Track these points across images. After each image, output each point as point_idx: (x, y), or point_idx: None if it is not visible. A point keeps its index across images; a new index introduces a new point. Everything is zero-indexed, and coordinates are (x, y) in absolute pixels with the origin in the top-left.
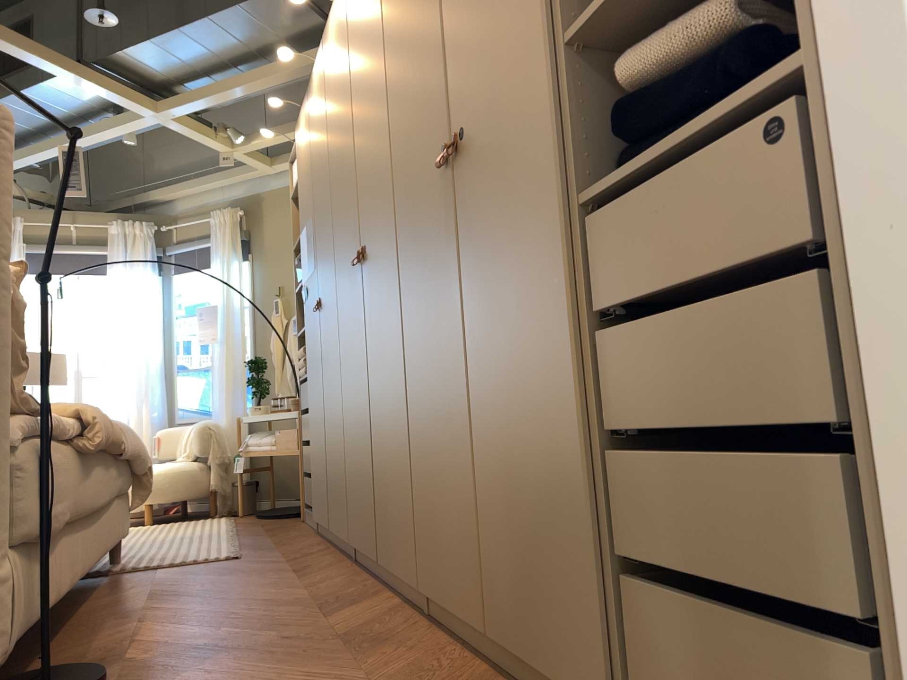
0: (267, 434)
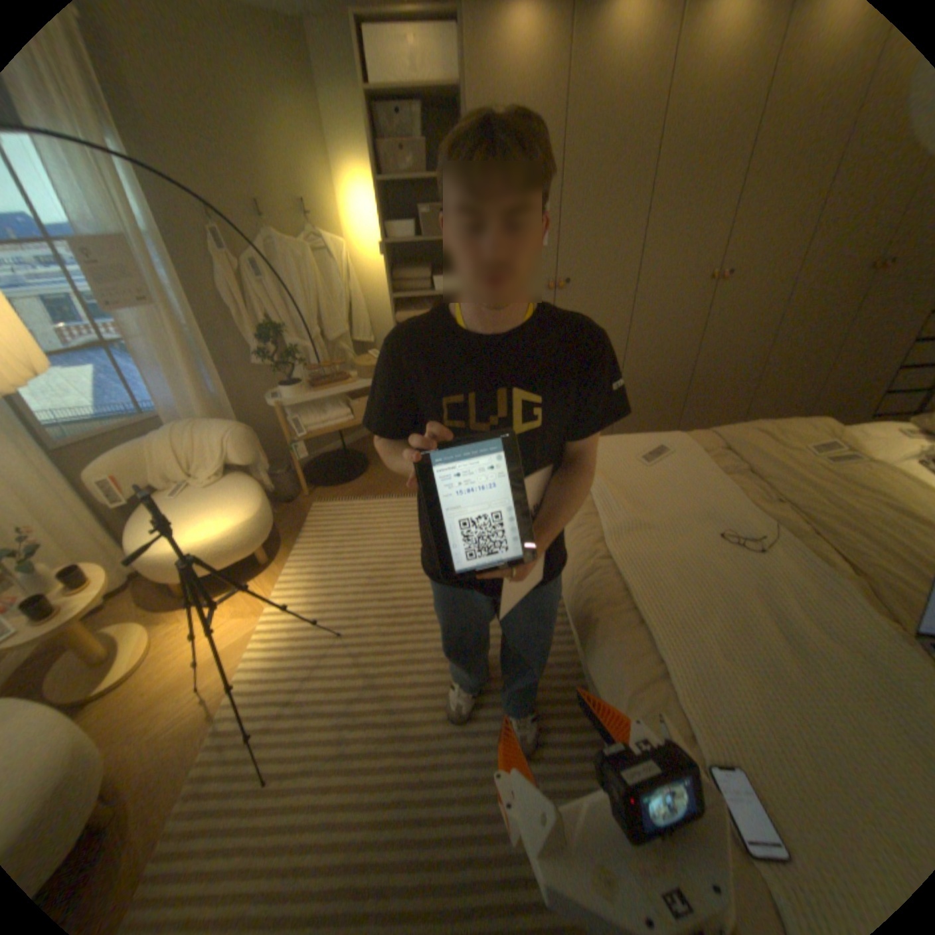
0: (314, 413)
